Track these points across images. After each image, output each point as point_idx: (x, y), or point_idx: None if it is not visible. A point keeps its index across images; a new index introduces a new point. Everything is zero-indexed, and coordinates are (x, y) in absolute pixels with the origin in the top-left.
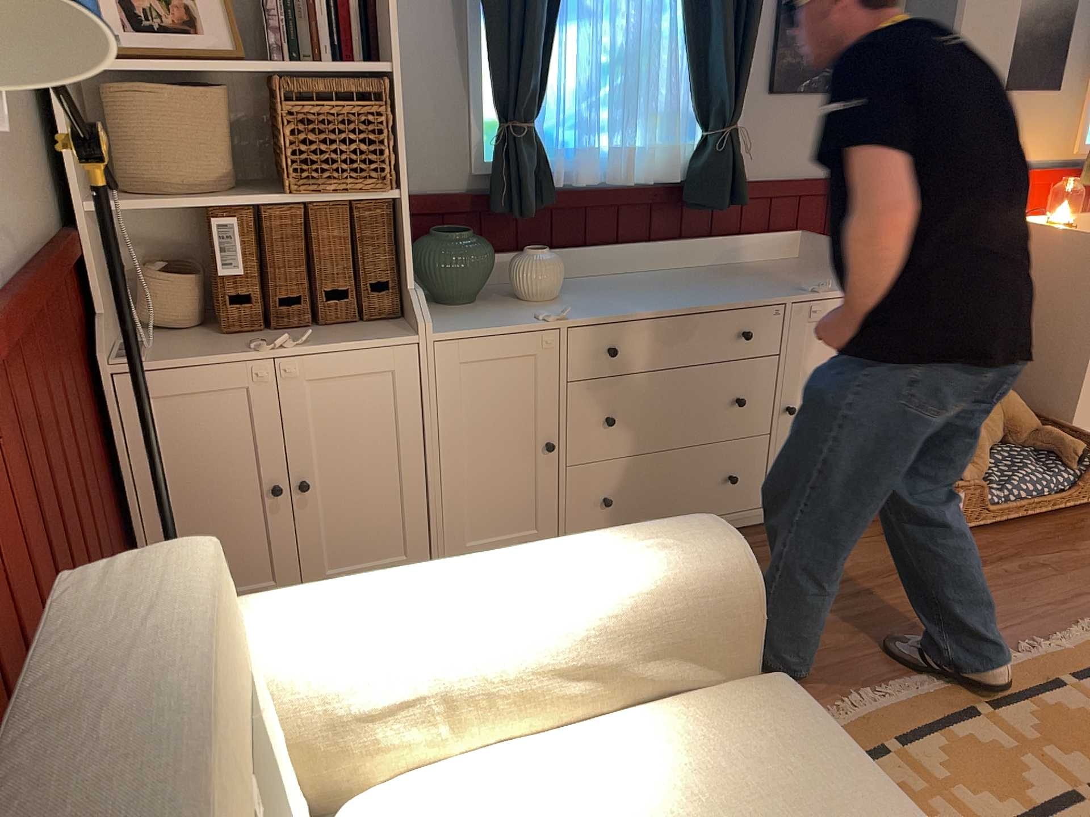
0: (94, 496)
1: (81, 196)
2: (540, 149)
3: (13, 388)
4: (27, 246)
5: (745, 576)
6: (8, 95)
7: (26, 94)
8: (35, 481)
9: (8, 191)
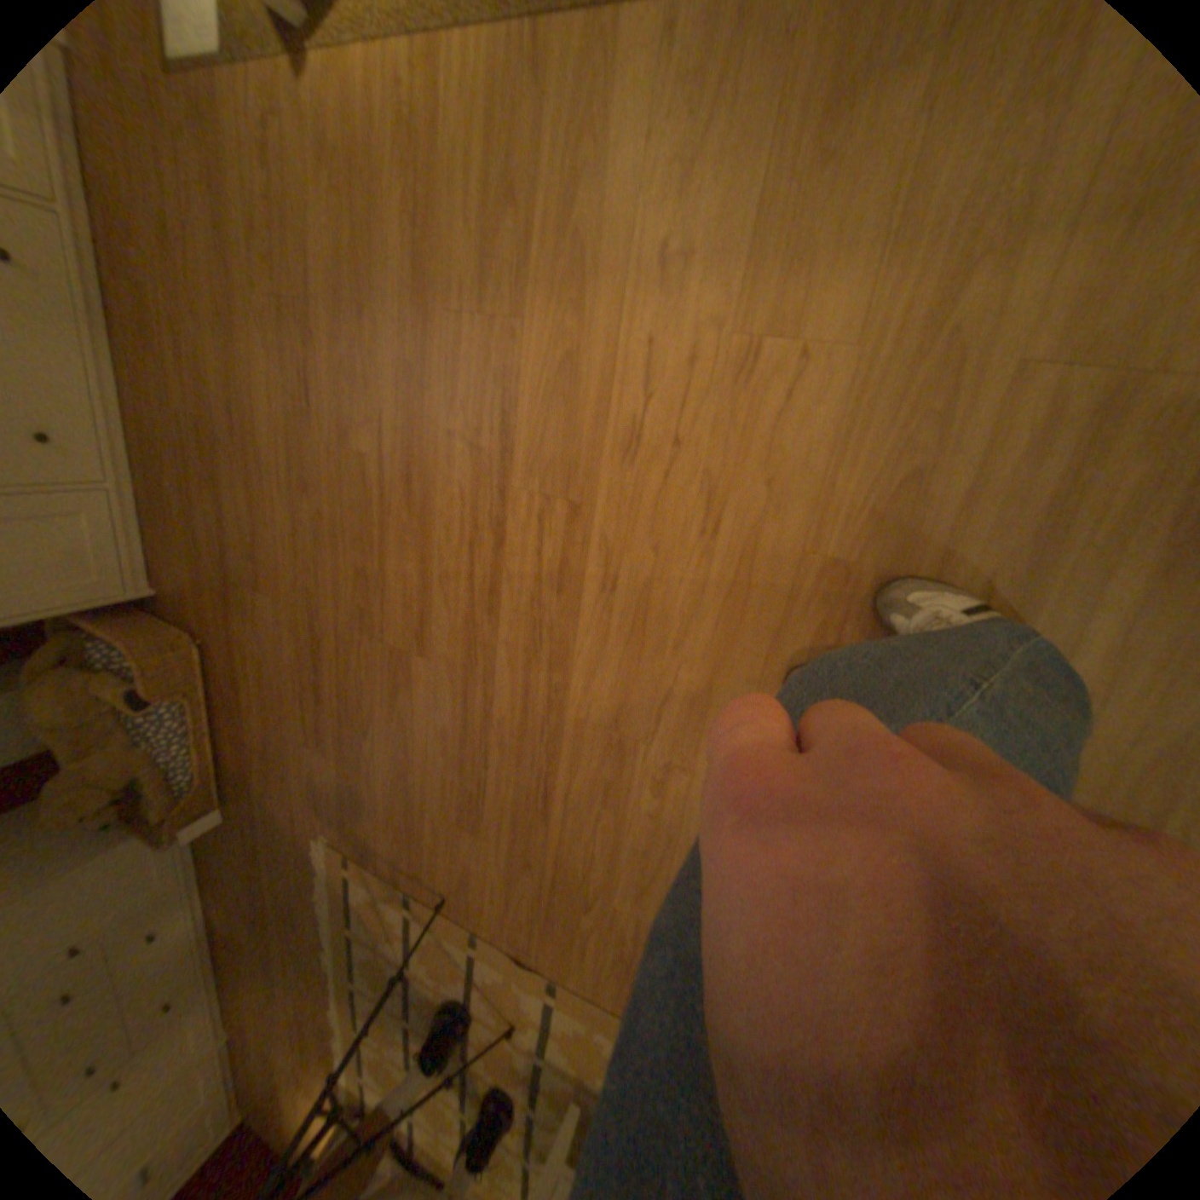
0: None
1: None
2: None
3: None
4: None
5: None
6: None
7: None
8: None
9: None
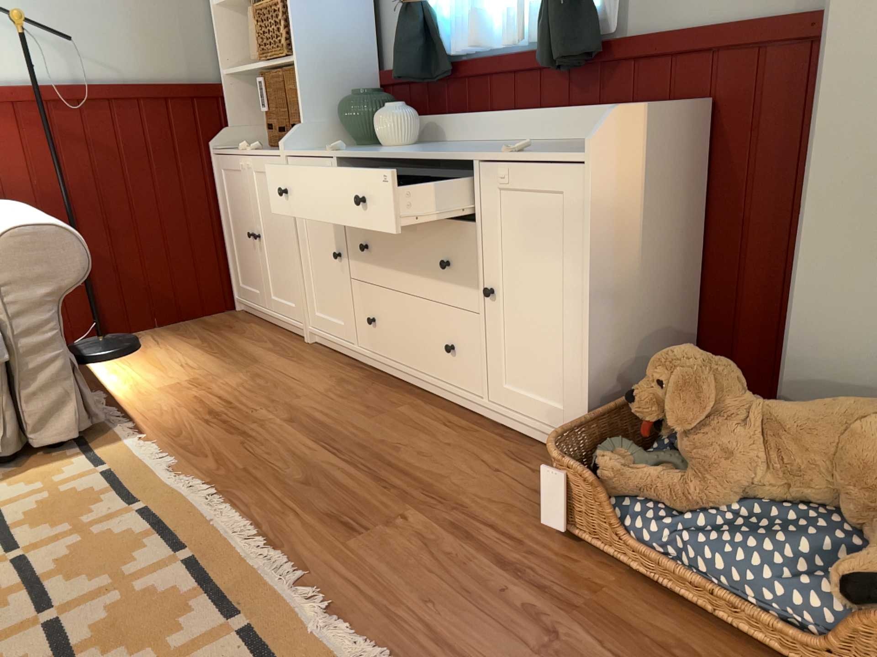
0: (172, 202)
1: (224, 67)
2: (426, 23)
3: (68, 122)
4: (150, 81)
5: (1, 243)
6: (164, 17)
7: (200, 19)
8: (75, 162)
9: (133, 55)
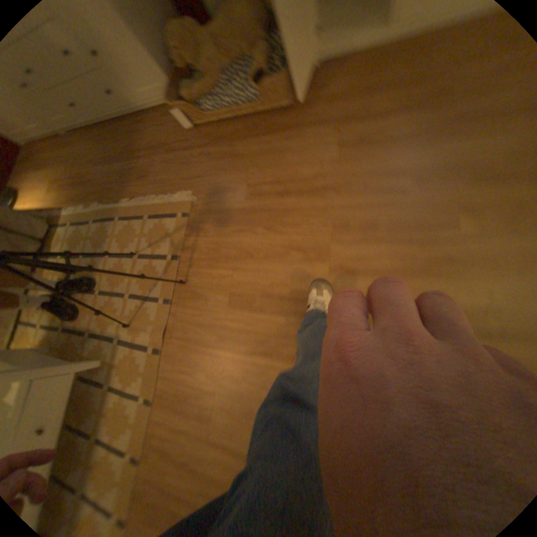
0: None
1: None
2: None
3: None
4: None
5: None
6: None
7: None
8: None
9: None
